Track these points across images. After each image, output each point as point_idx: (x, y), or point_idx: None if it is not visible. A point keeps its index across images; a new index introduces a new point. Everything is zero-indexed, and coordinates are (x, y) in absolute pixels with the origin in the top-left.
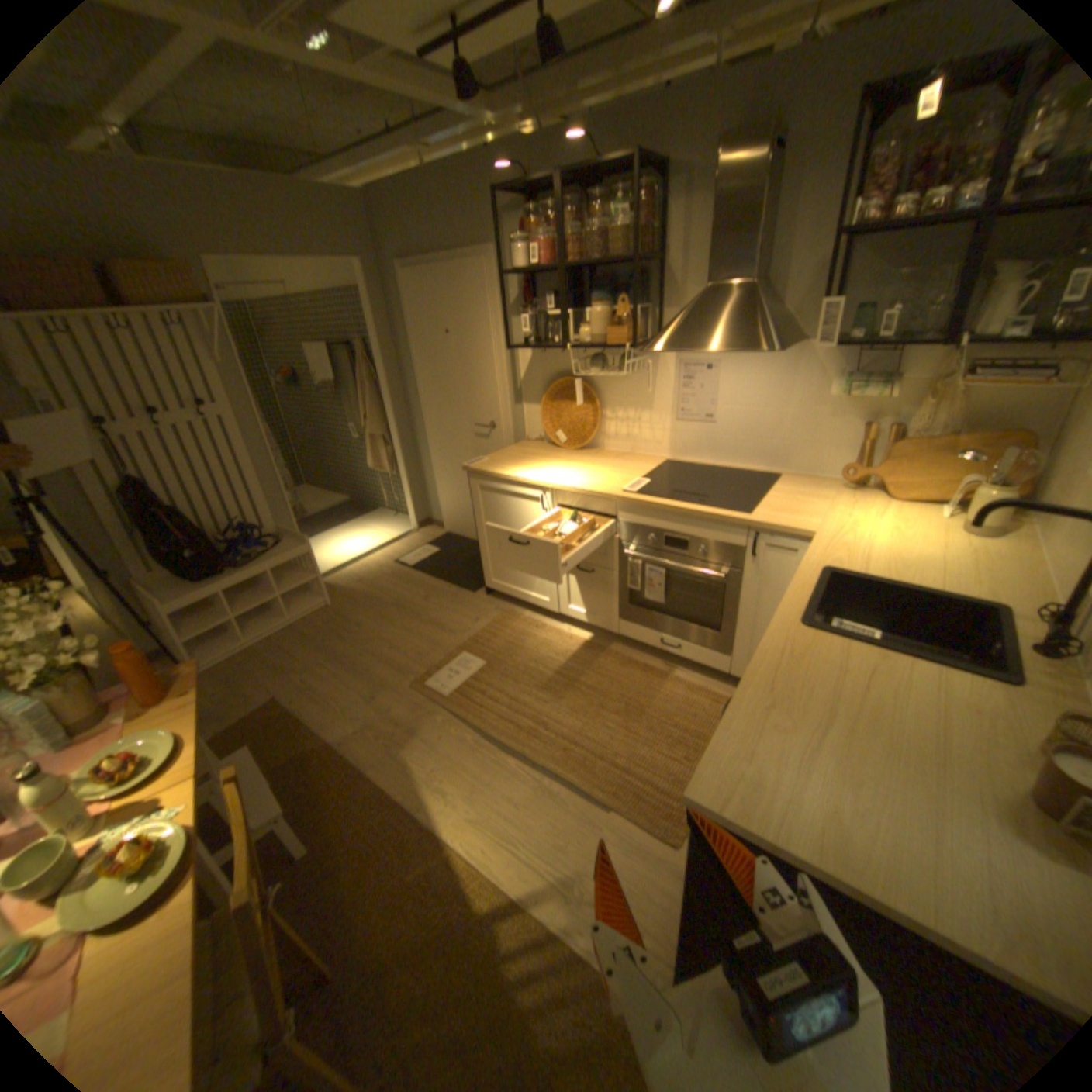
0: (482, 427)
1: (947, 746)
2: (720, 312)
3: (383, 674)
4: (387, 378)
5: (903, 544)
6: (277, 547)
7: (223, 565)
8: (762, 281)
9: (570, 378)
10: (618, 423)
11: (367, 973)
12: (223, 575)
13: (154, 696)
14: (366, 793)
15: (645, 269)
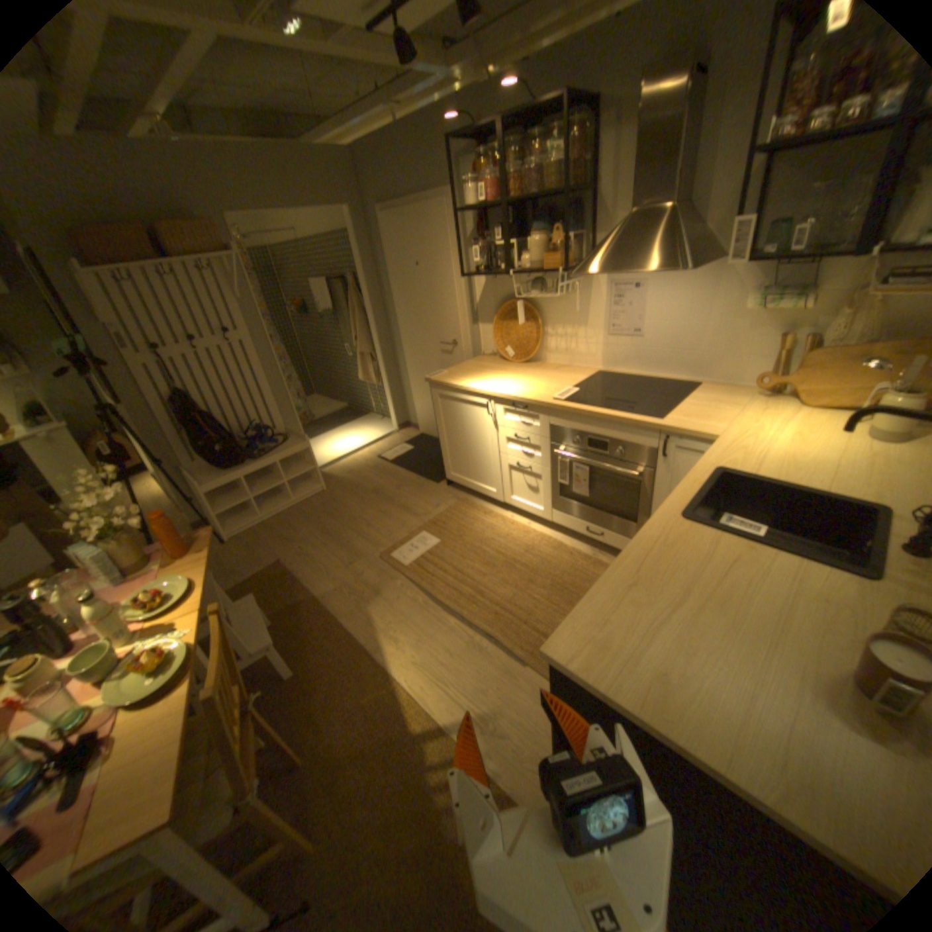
0: (445, 345)
1: (787, 629)
2: (639, 235)
3: (359, 546)
4: (372, 305)
5: (802, 448)
6: (284, 444)
7: (244, 457)
8: (681, 203)
9: (516, 301)
10: (557, 339)
11: (326, 768)
12: (243, 465)
13: (179, 552)
14: (338, 637)
15: (578, 199)
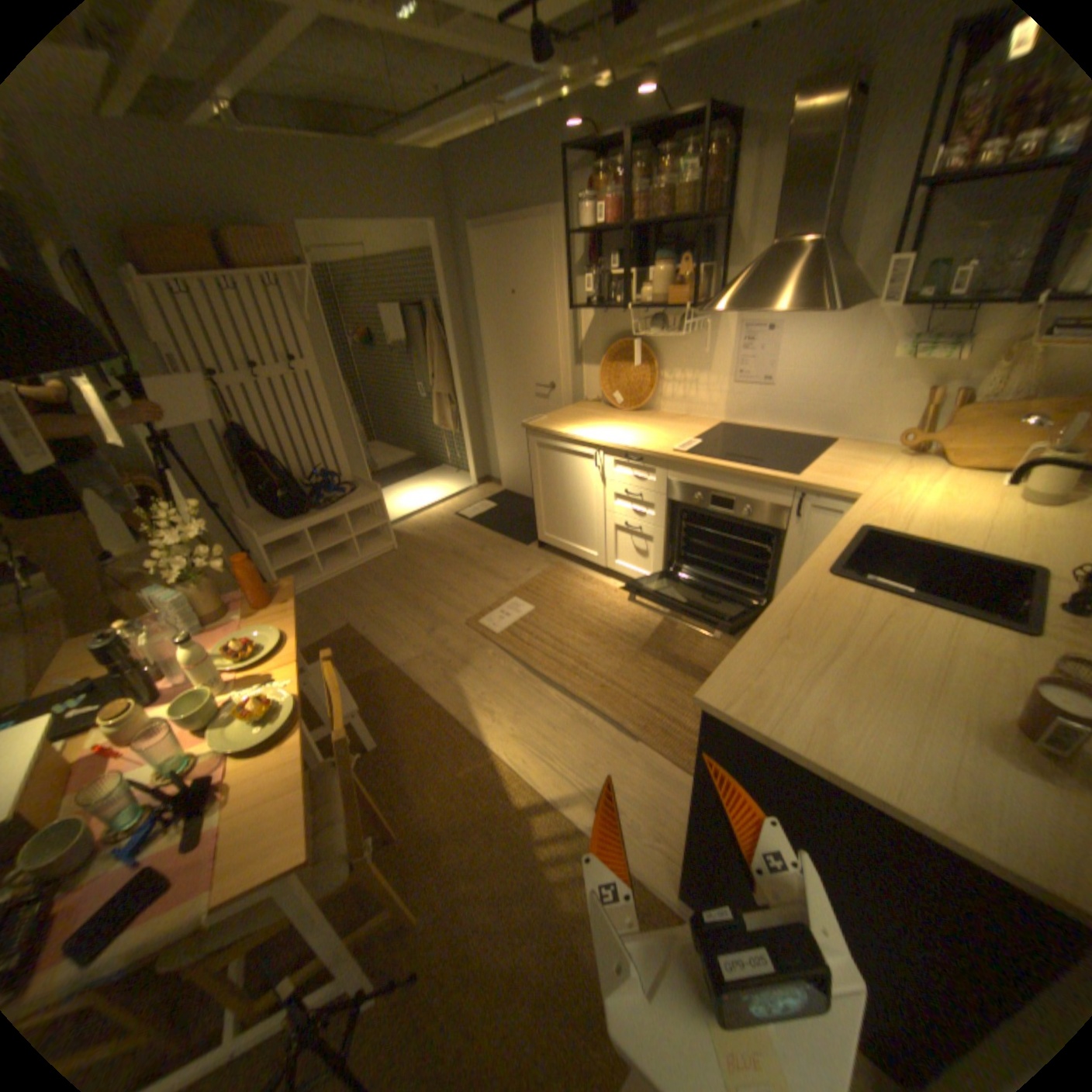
0: (542, 387)
1: (947, 681)
2: (782, 270)
3: (442, 612)
4: (455, 339)
5: (952, 509)
6: (353, 494)
7: (308, 507)
8: (830, 237)
9: (630, 339)
10: (675, 385)
11: (423, 842)
12: (308, 516)
13: (261, 603)
14: (426, 707)
15: (711, 227)
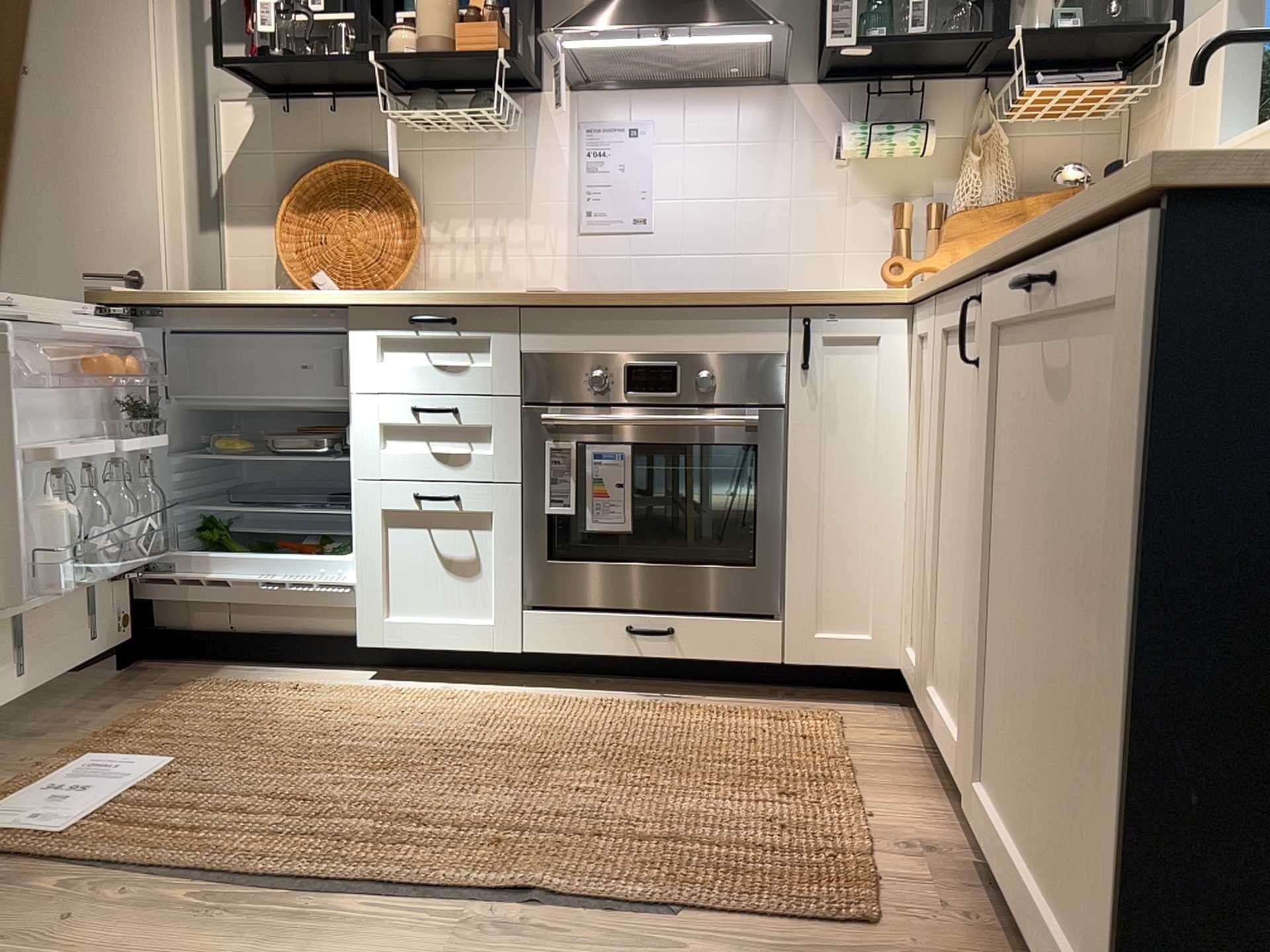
0: (109, 277)
1: None
2: None
3: None
4: None
5: None
6: None
7: None
8: None
9: (352, 160)
10: (457, 251)
11: None
12: None
13: None
14: None
15: None
